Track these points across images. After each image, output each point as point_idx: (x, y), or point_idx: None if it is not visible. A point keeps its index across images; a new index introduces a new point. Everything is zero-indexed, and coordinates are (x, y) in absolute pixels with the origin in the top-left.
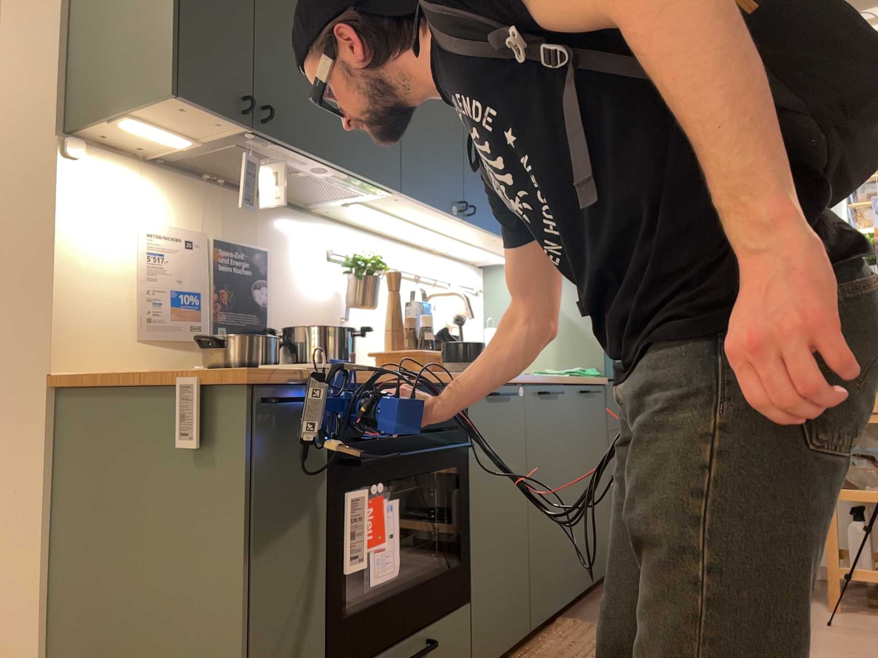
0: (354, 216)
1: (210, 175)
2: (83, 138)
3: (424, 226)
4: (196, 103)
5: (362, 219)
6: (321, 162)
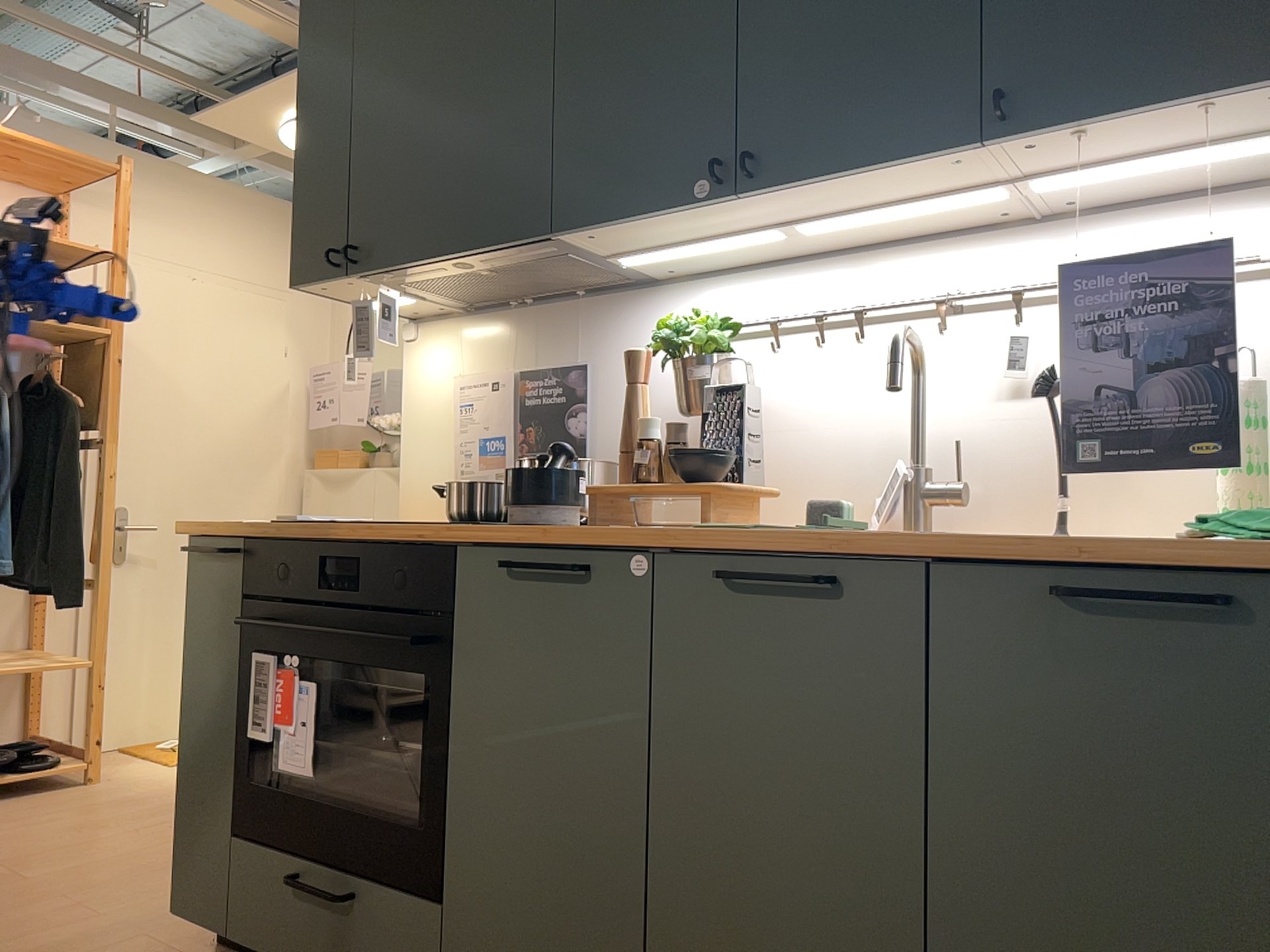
0: (721, 258)
1: (512, 301)
2: (421, 319)
3: (784, 225)
4: (312, 283)
5: (743, 255)
6: (437, 262)
